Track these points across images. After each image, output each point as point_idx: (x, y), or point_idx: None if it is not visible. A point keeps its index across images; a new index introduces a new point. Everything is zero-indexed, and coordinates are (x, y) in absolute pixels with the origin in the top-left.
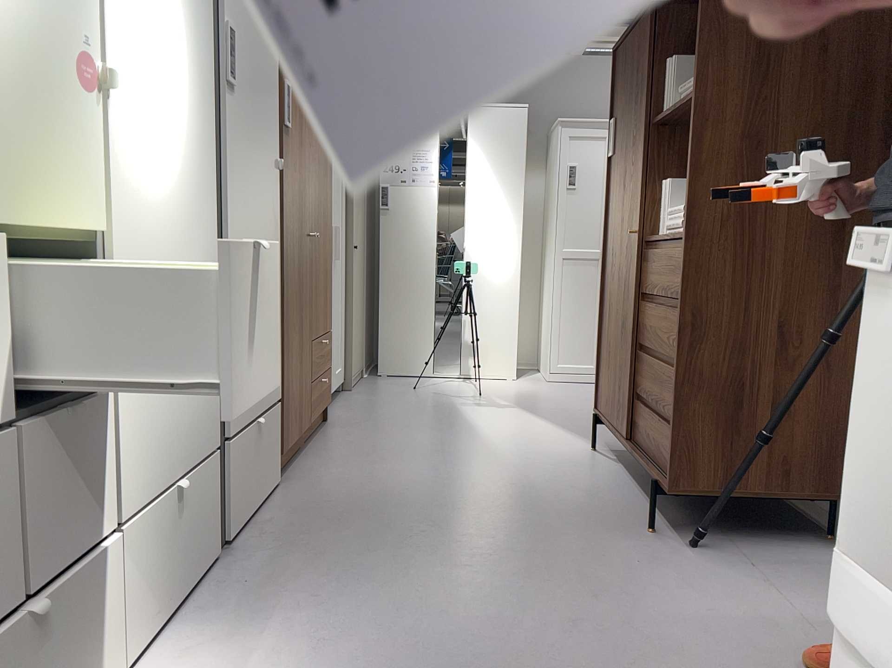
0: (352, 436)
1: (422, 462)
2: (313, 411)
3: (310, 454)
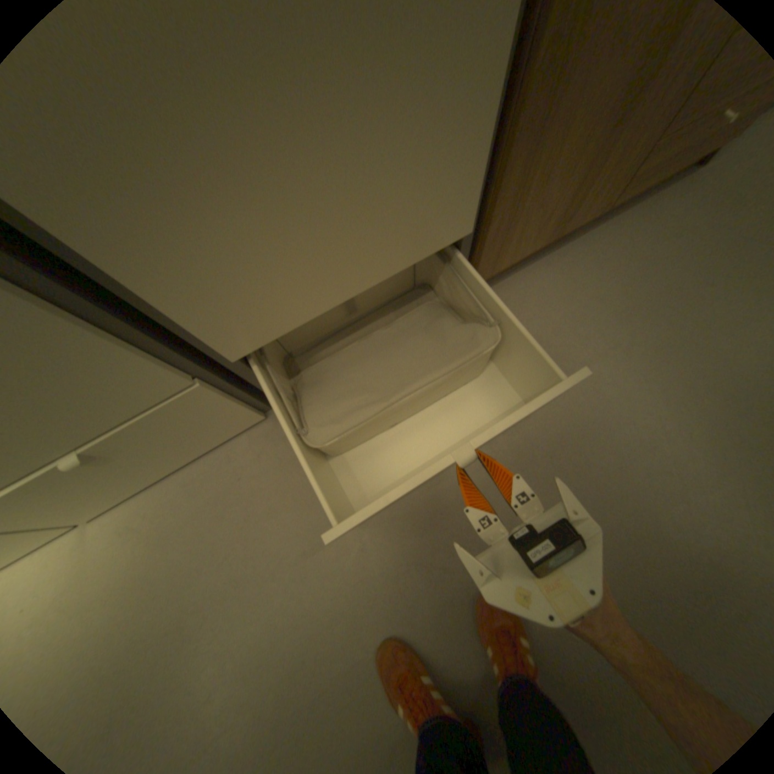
0: (682, 238)
1: (677, 396)
2: (640, 182)
3: (570, 254)
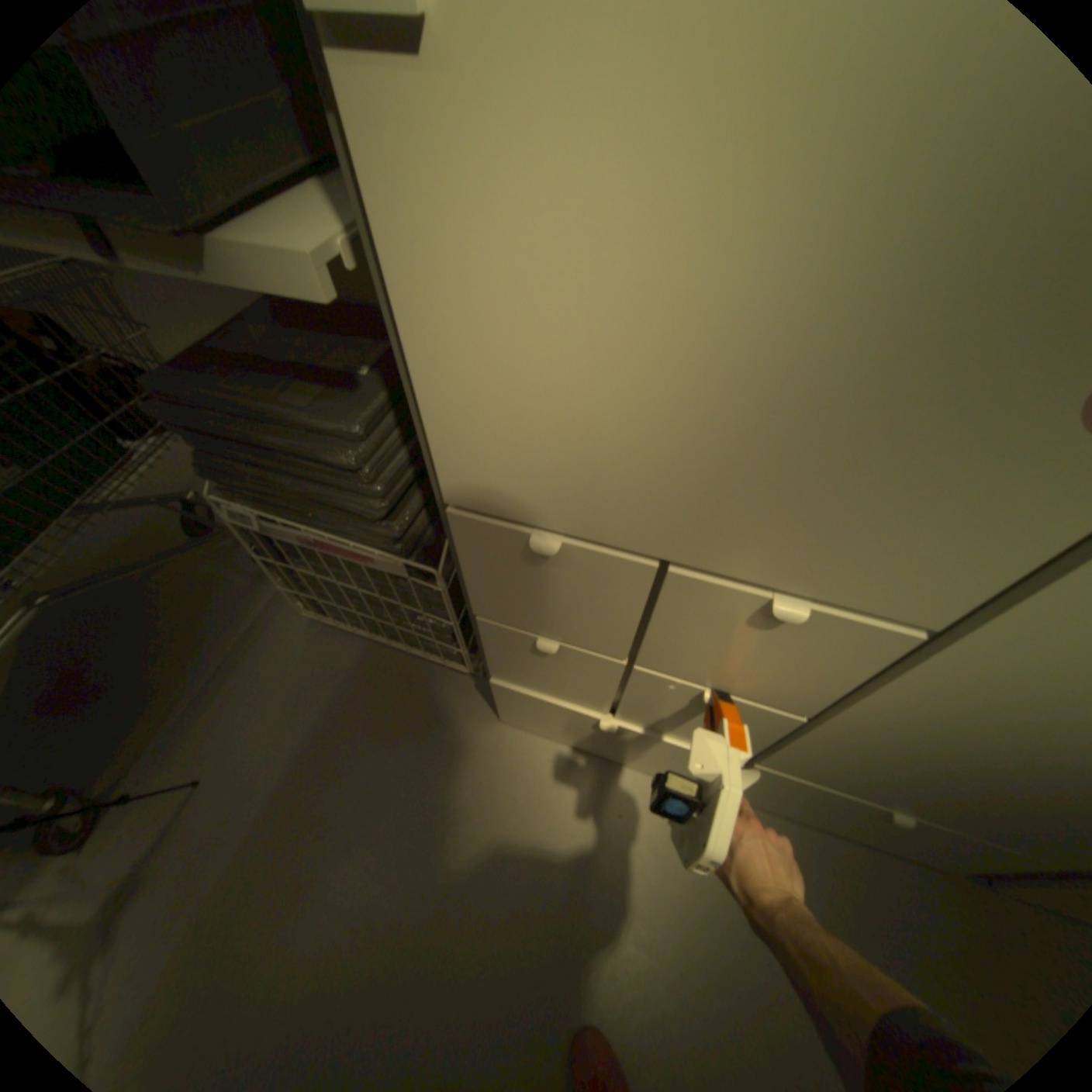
0: None
1: None
2: None
3: None
